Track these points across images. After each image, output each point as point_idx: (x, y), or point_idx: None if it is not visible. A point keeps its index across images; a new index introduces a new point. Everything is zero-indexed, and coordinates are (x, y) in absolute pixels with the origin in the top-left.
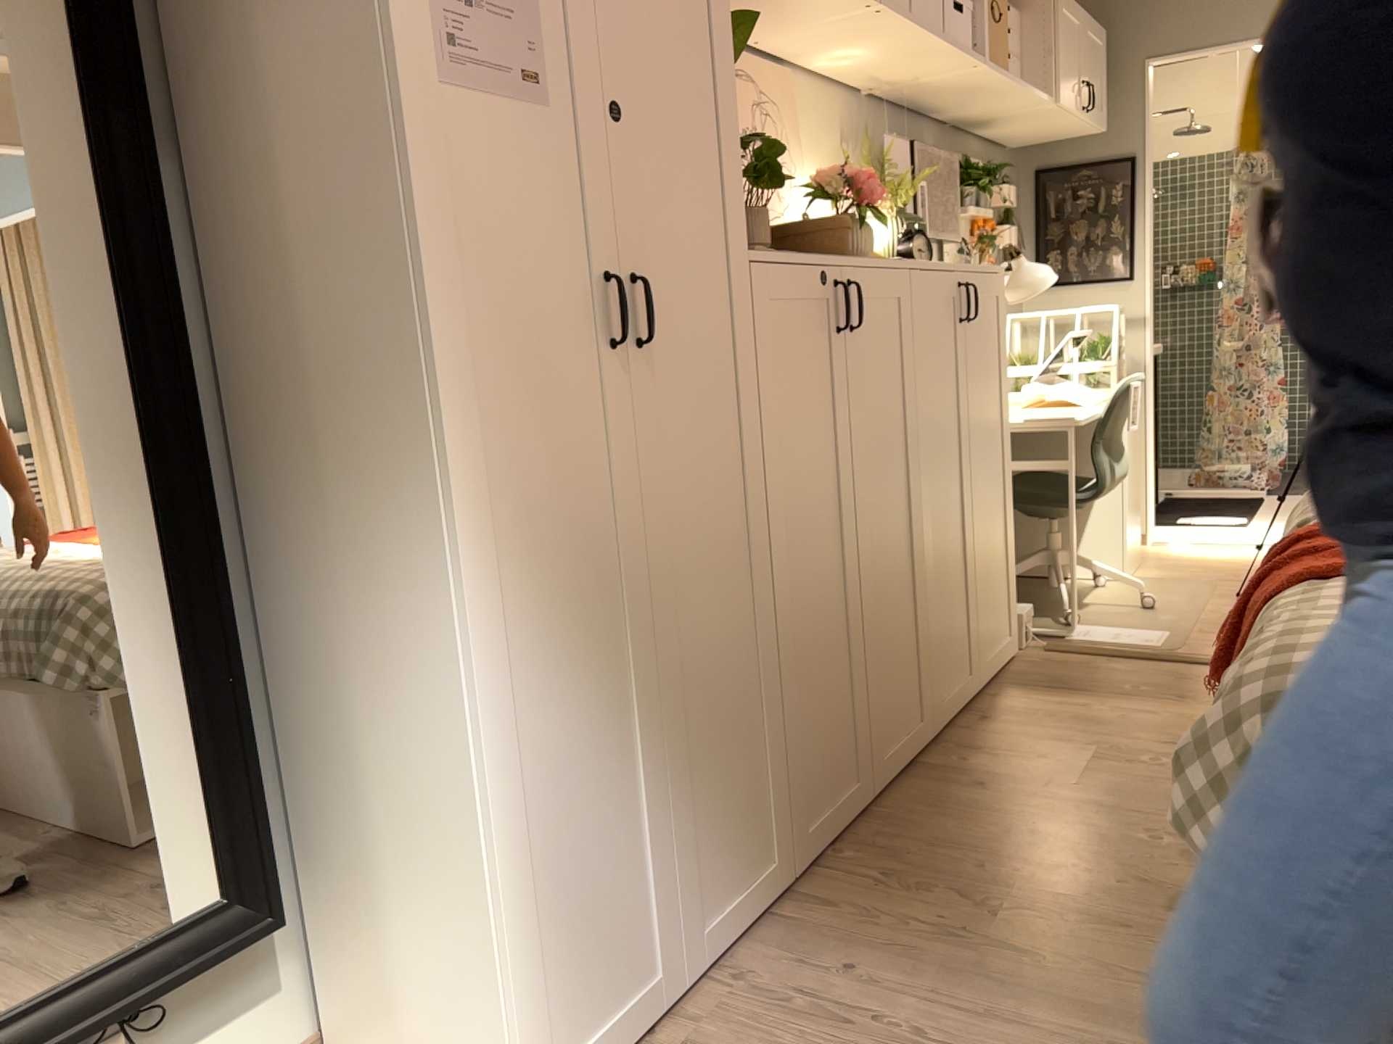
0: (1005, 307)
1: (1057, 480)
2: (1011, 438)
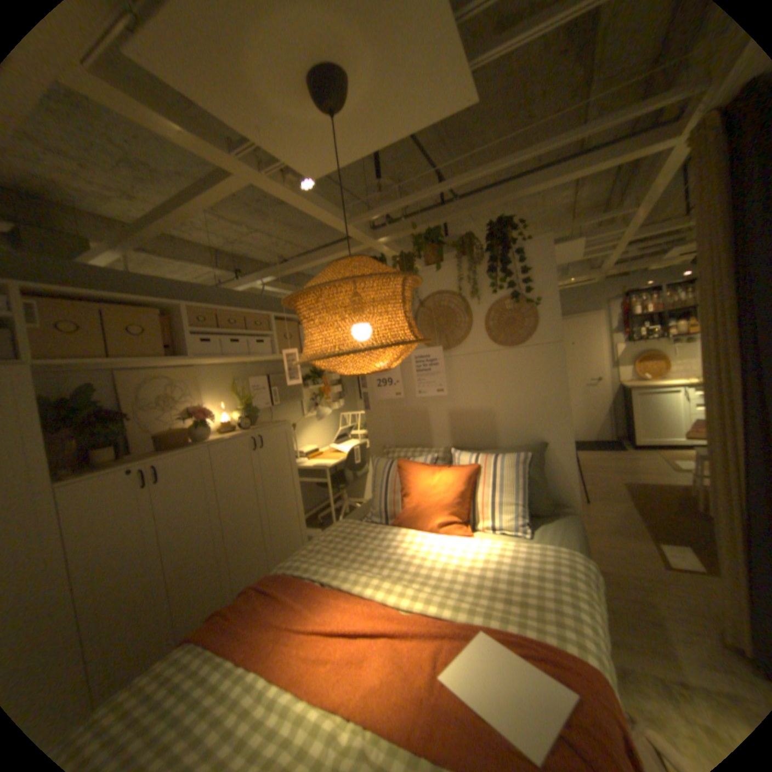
0: (289, 433)
1: (343, 475)
2: (296, 476)
